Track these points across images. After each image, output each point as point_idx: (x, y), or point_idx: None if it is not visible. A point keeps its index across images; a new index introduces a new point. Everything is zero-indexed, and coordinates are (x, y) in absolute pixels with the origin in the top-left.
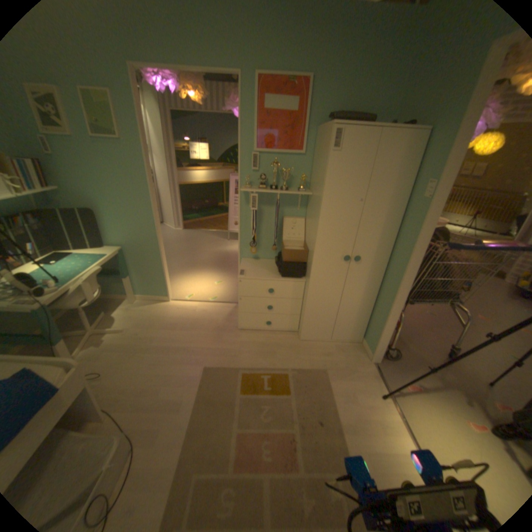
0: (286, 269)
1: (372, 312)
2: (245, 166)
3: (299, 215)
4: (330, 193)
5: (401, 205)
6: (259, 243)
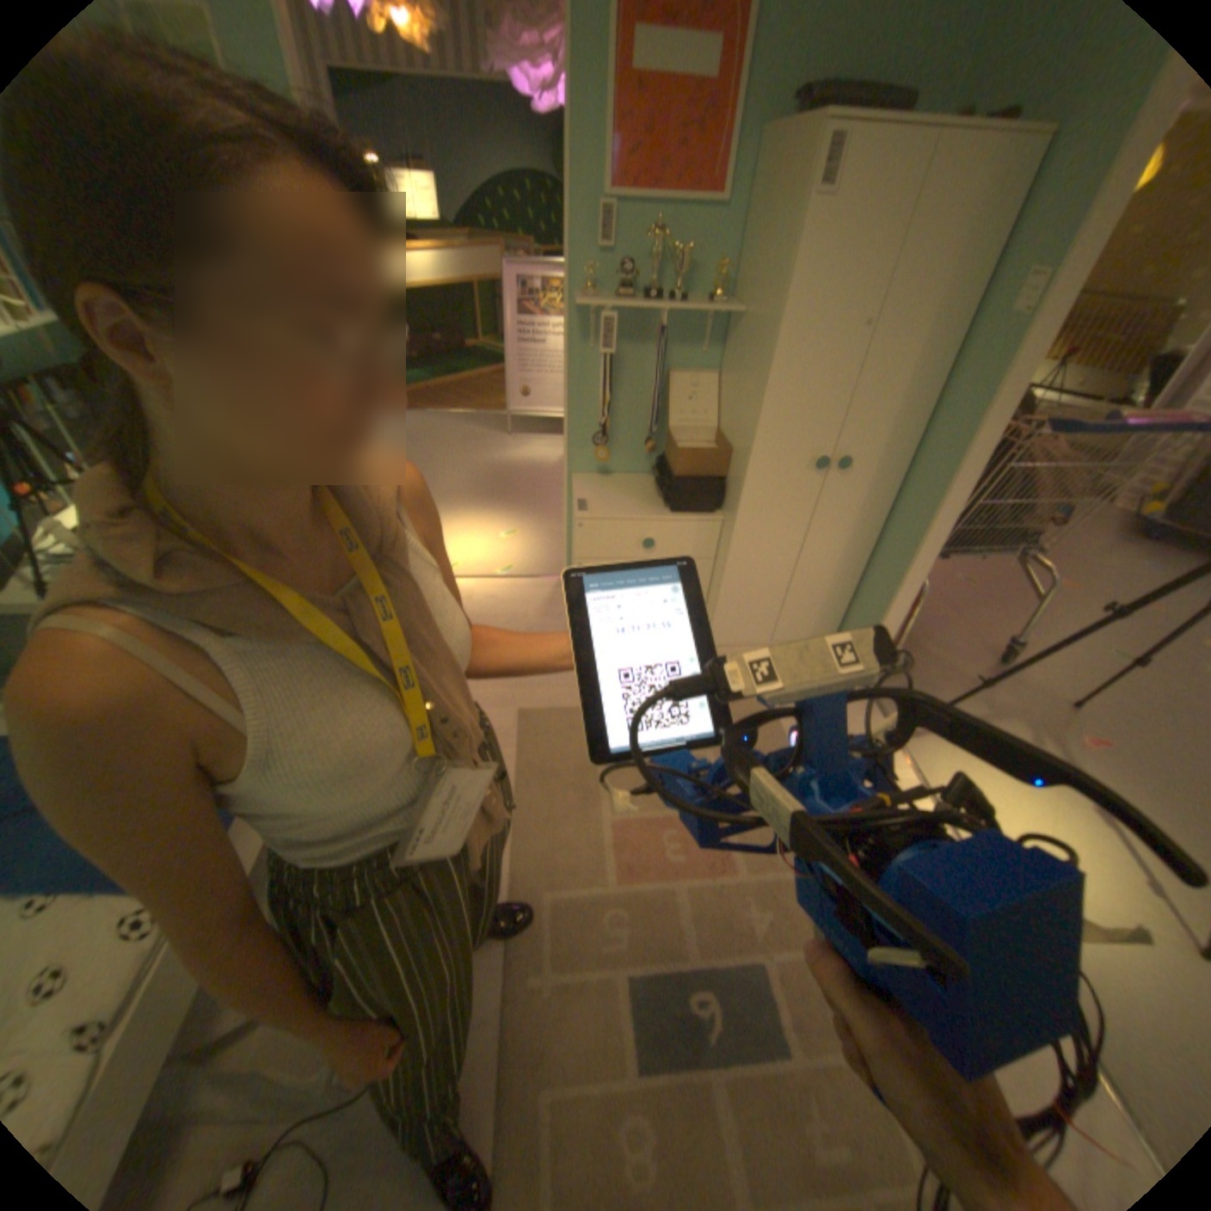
0: (682, 494)
1: (859, 581)
2: (581, 239)
3: (705, 364)
4: (800, 307)
5: (955, 333)
6: (612, 437)
